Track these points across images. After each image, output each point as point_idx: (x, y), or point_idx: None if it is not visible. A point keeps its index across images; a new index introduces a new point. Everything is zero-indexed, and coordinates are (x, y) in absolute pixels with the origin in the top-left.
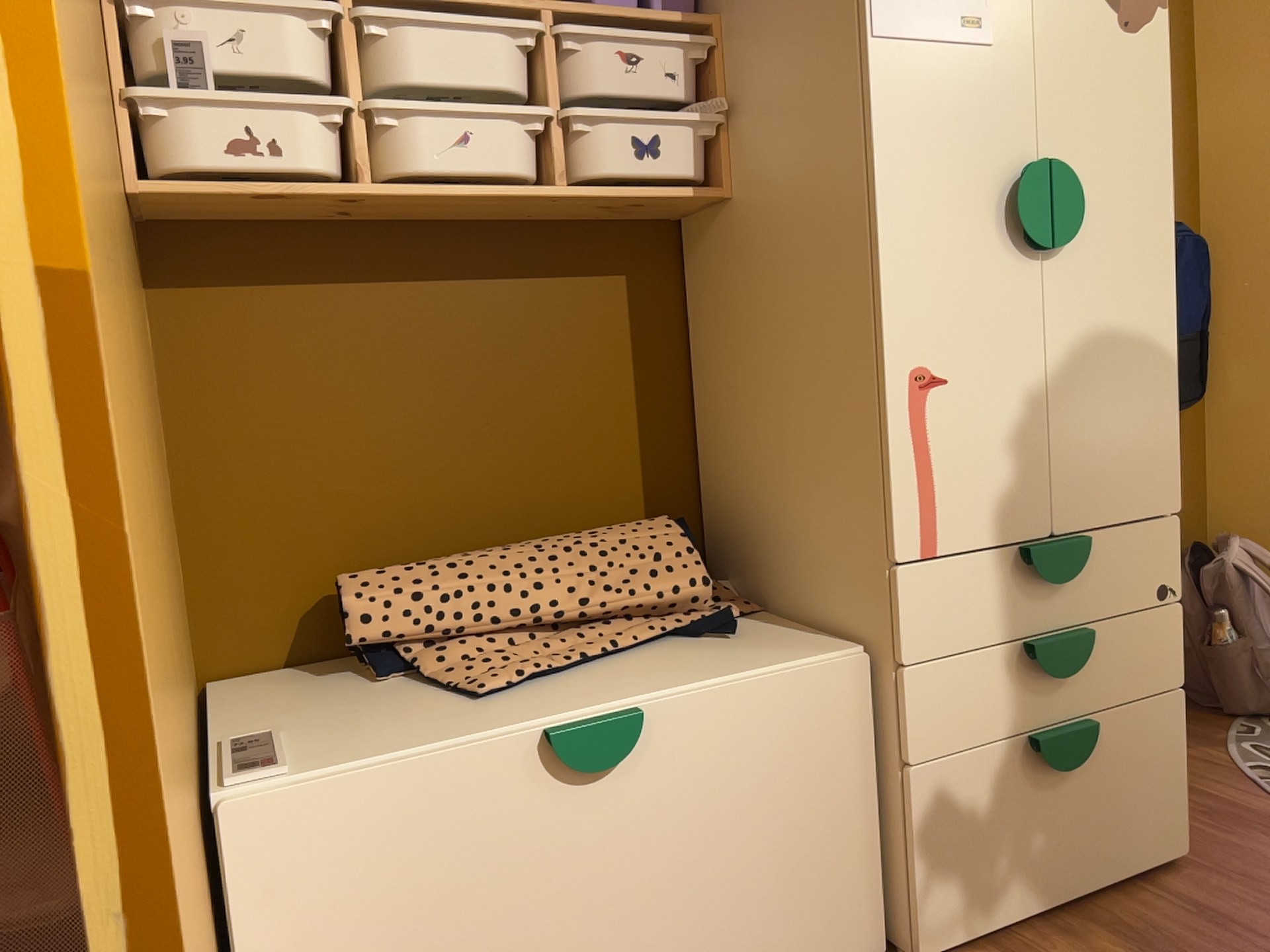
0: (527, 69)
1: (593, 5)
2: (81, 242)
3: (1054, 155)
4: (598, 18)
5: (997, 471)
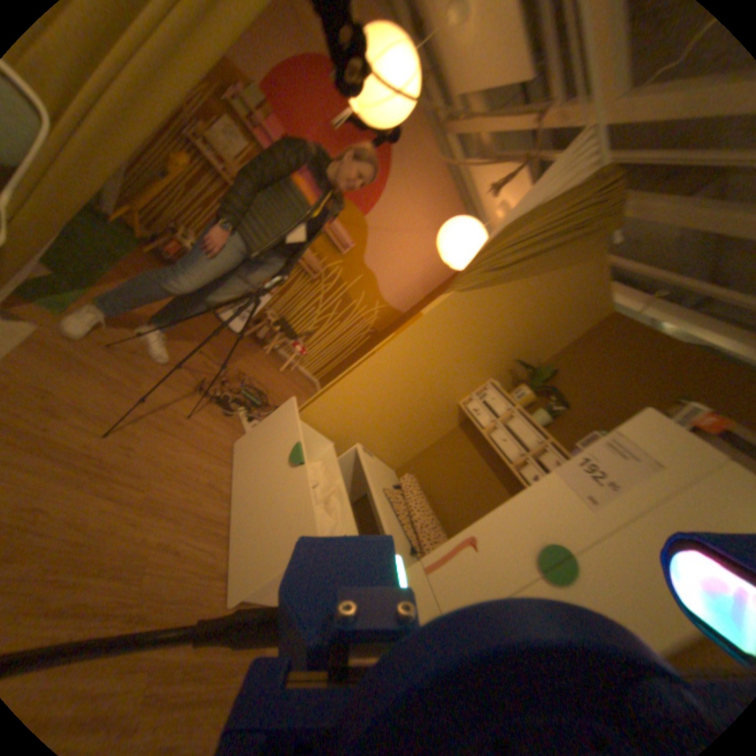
0: (538, 449)
1: (562, 448)
2: (383, 356)
3: (582, 564)
4: (557, 450)
5: (458, 590)
